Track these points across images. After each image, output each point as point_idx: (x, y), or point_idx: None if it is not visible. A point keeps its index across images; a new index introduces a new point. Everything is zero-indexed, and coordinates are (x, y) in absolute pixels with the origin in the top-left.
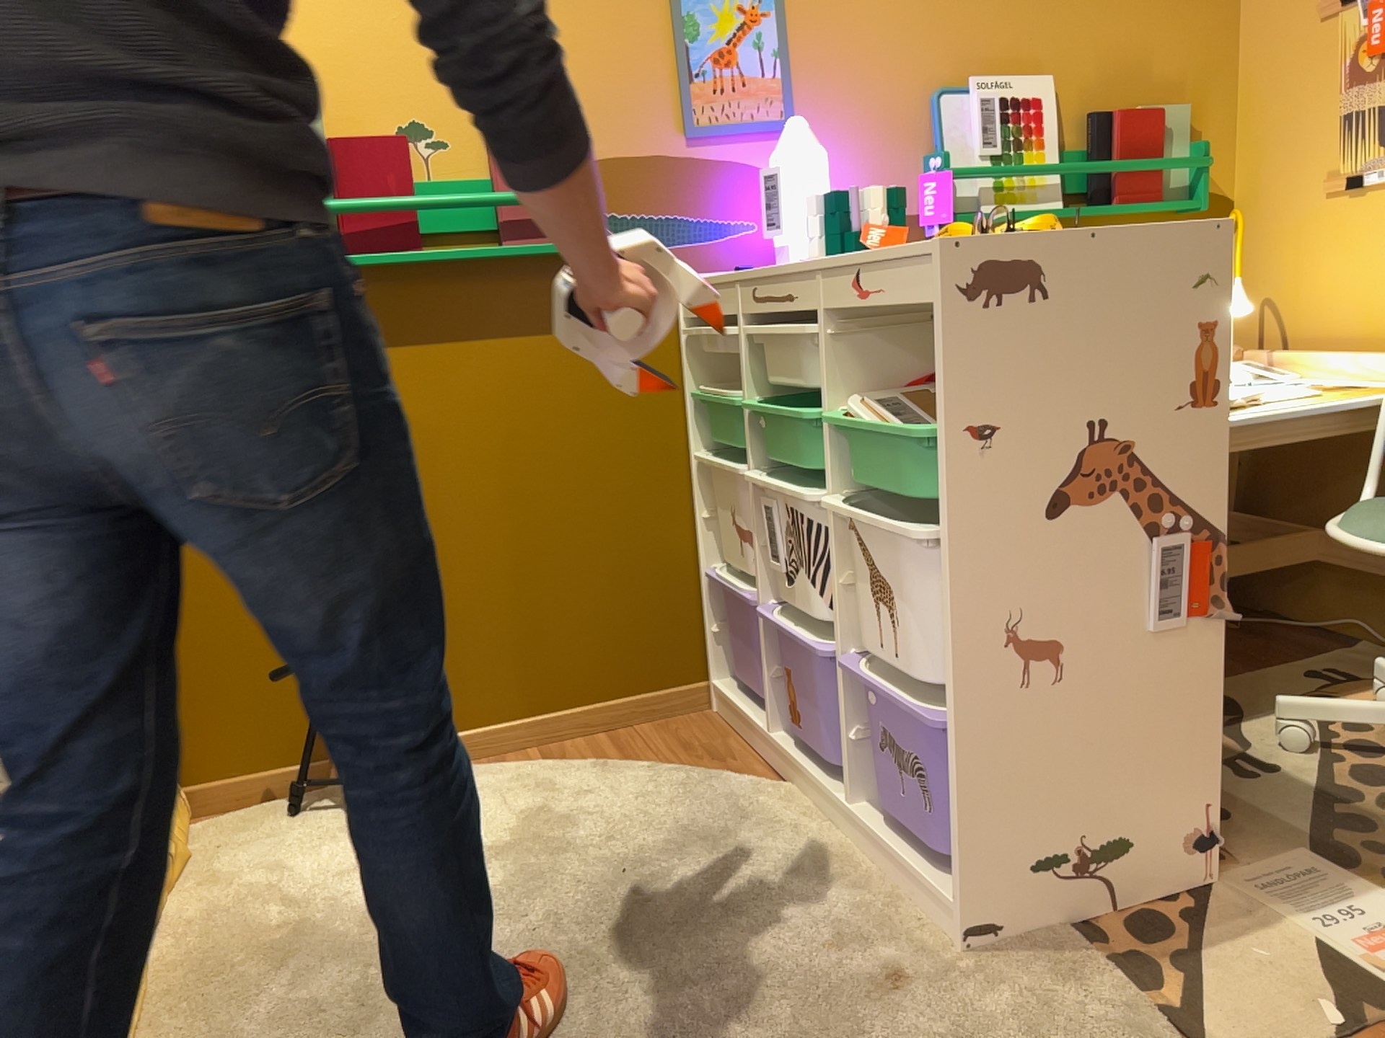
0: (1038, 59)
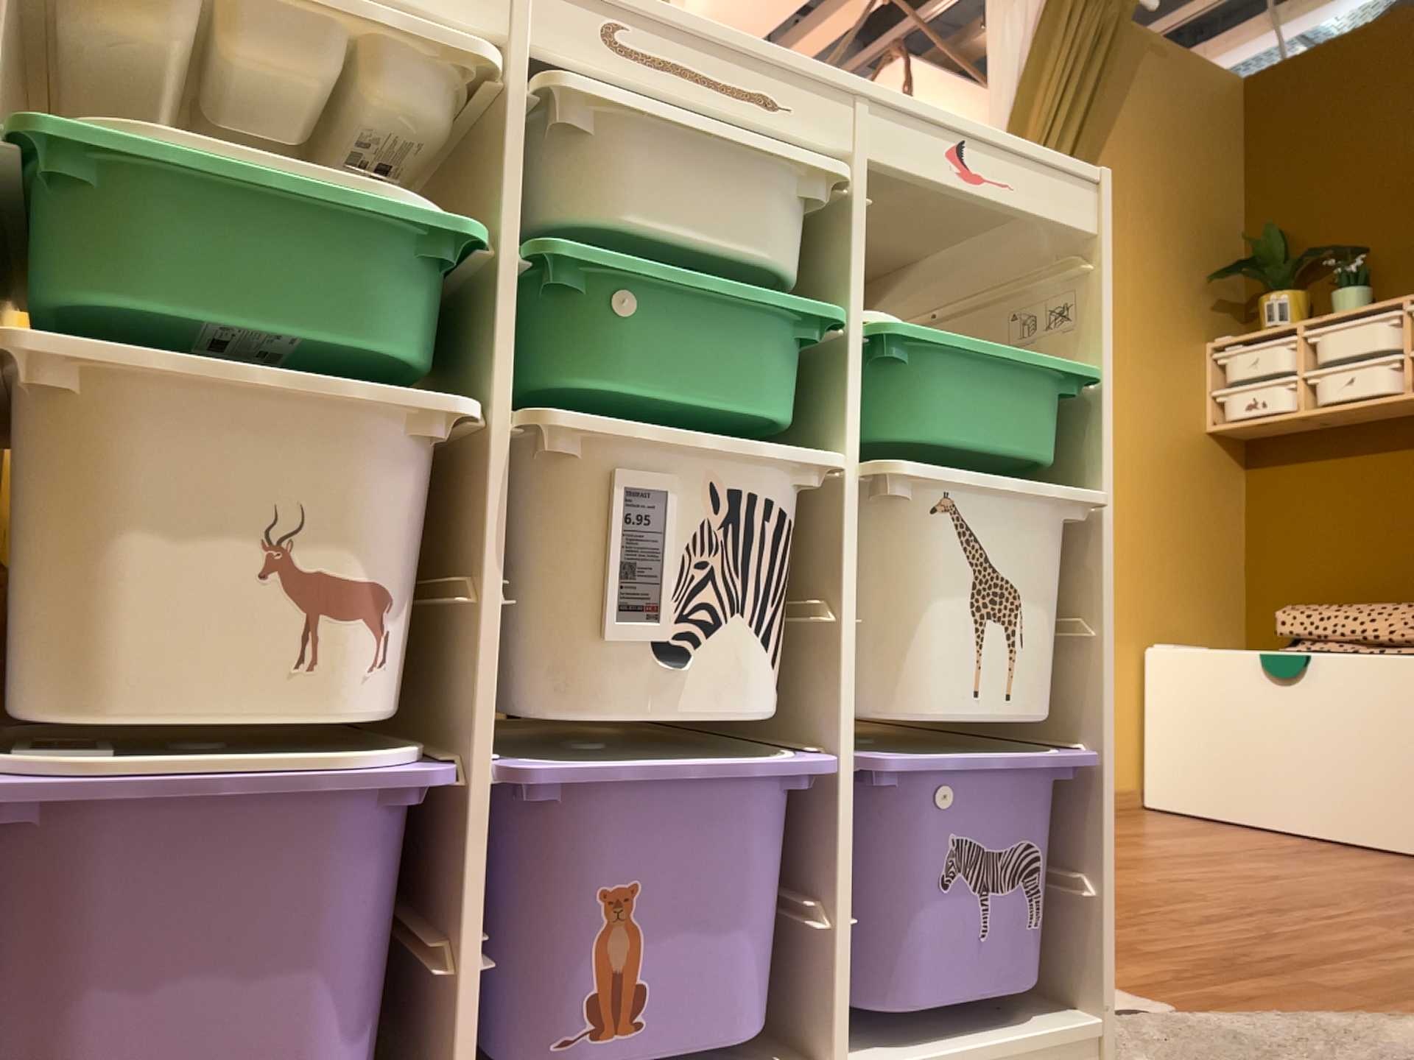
0: None
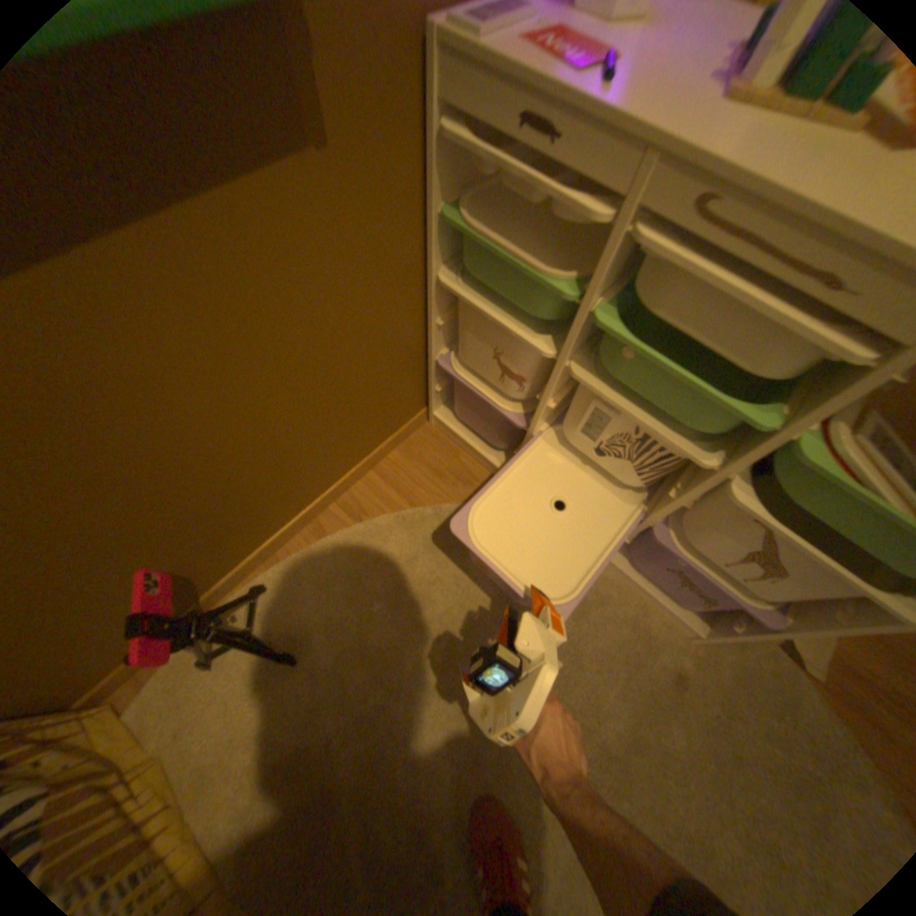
0: None
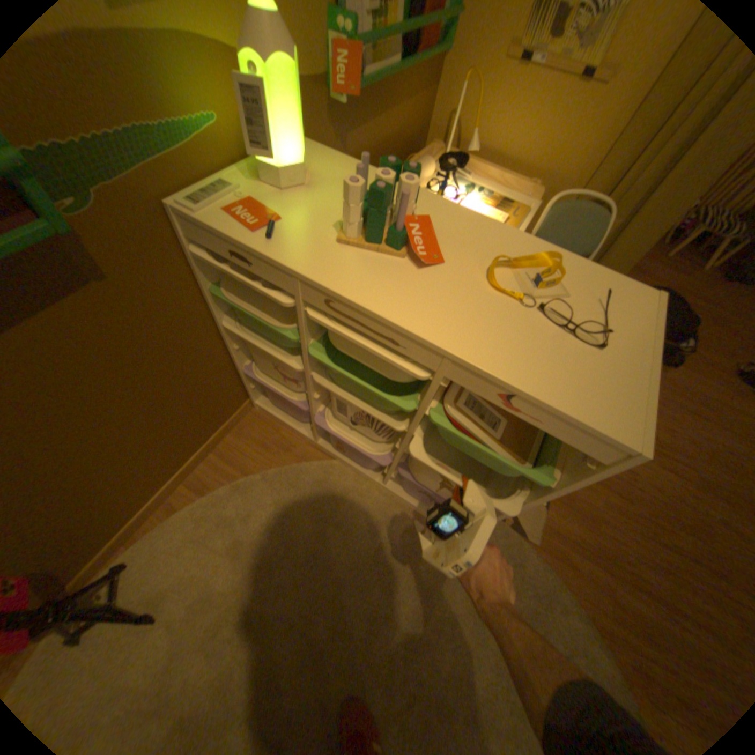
0: None
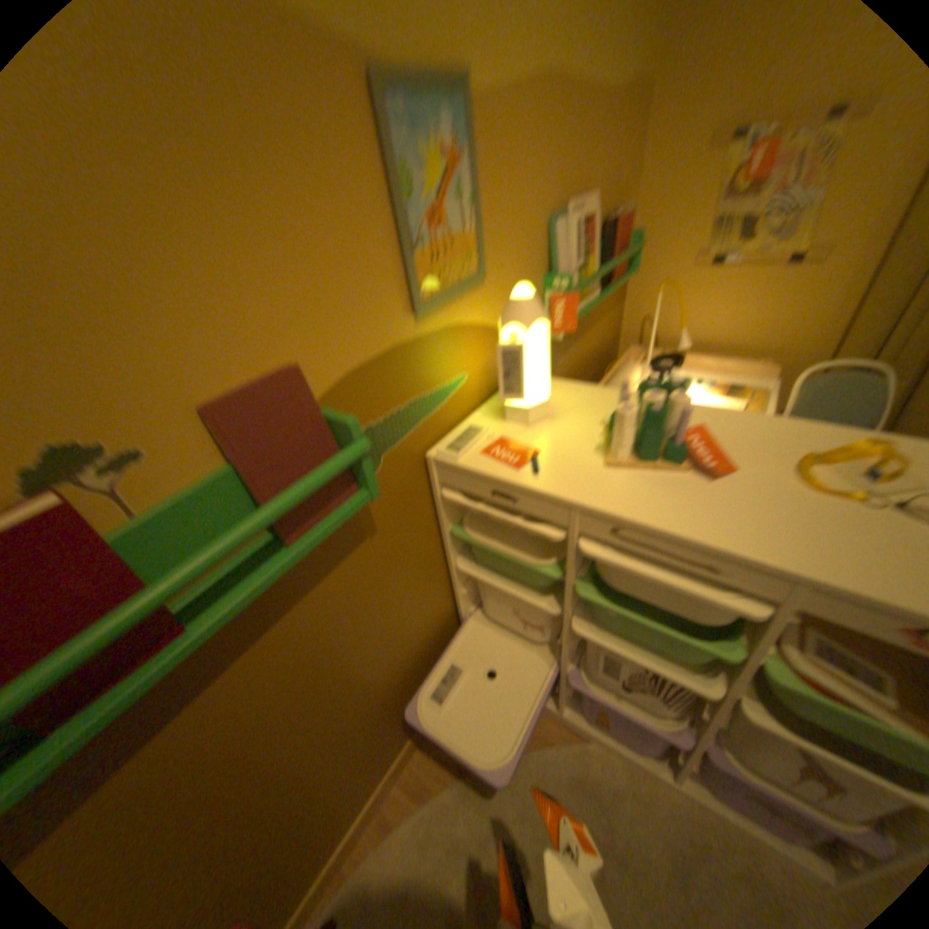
0: (591, 172)
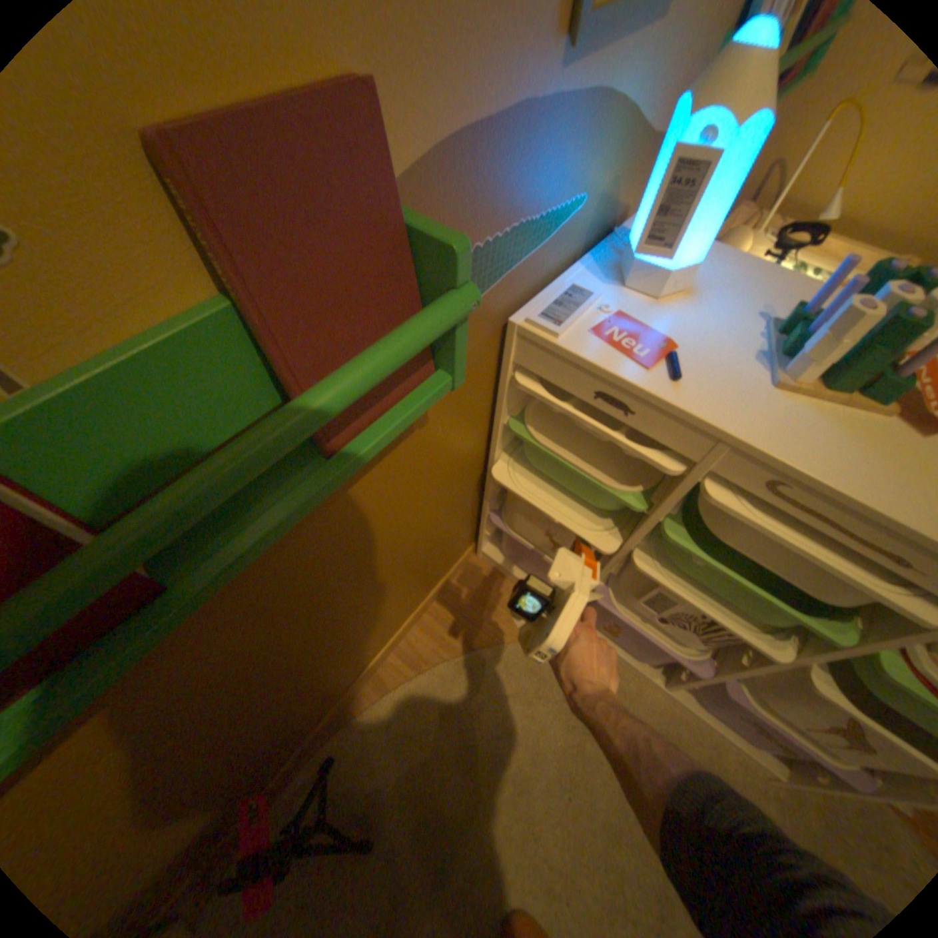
0: None
